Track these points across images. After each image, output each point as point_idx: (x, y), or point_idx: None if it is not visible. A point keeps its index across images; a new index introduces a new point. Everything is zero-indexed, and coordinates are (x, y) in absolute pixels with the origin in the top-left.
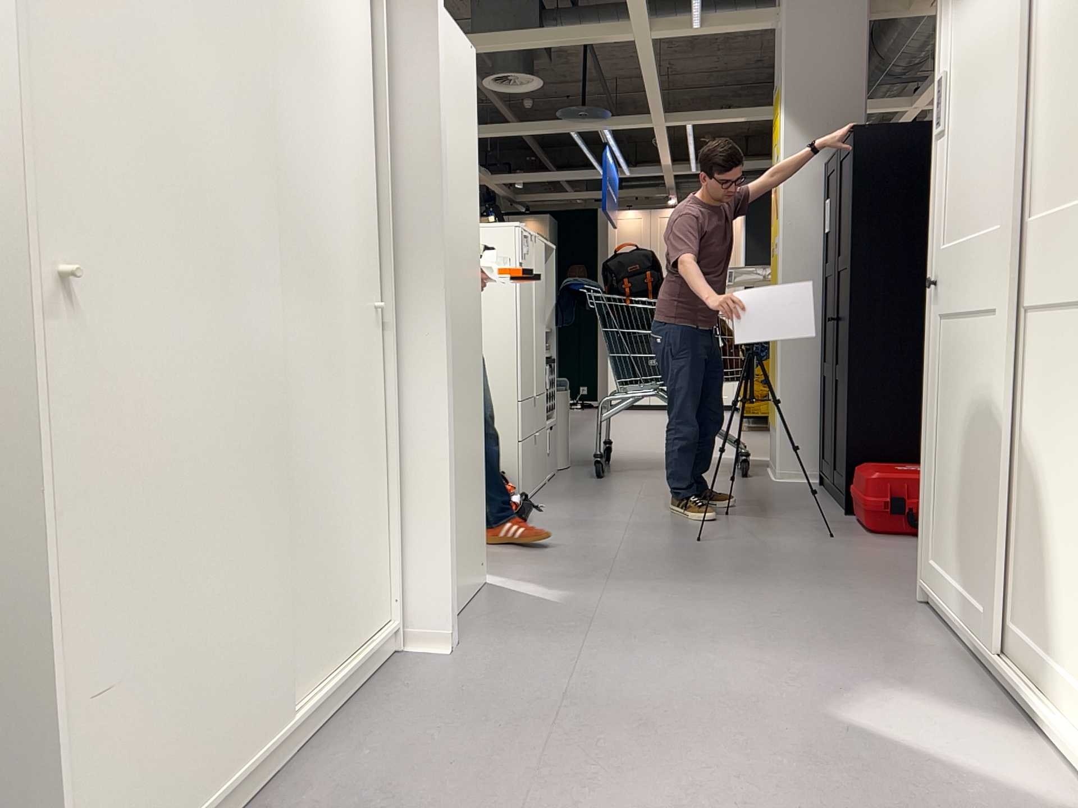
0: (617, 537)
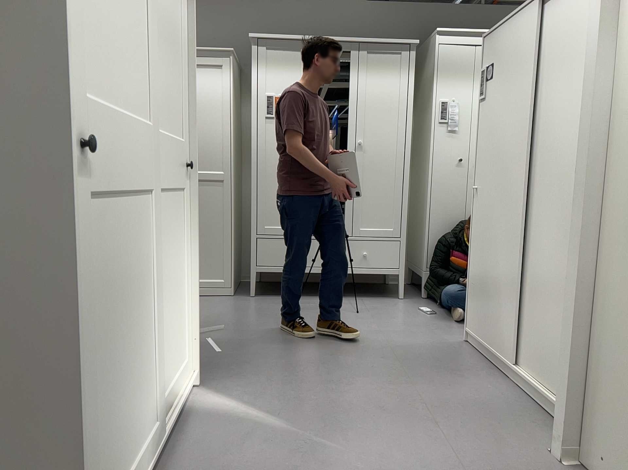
0: None
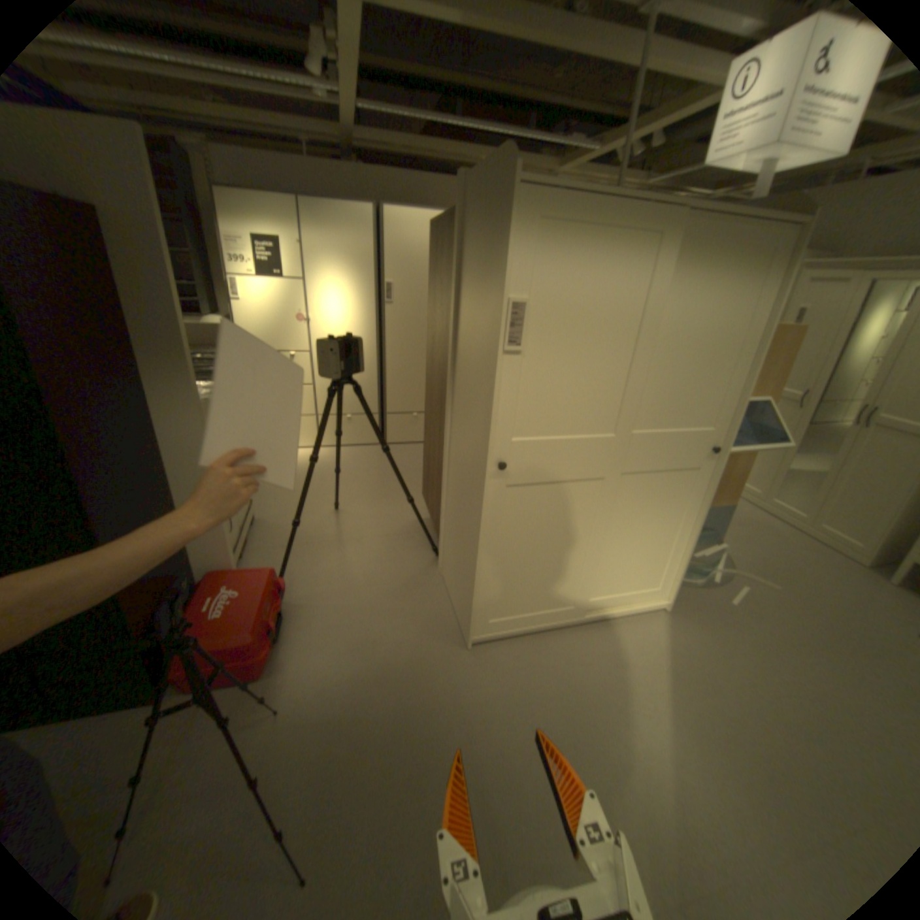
0: None
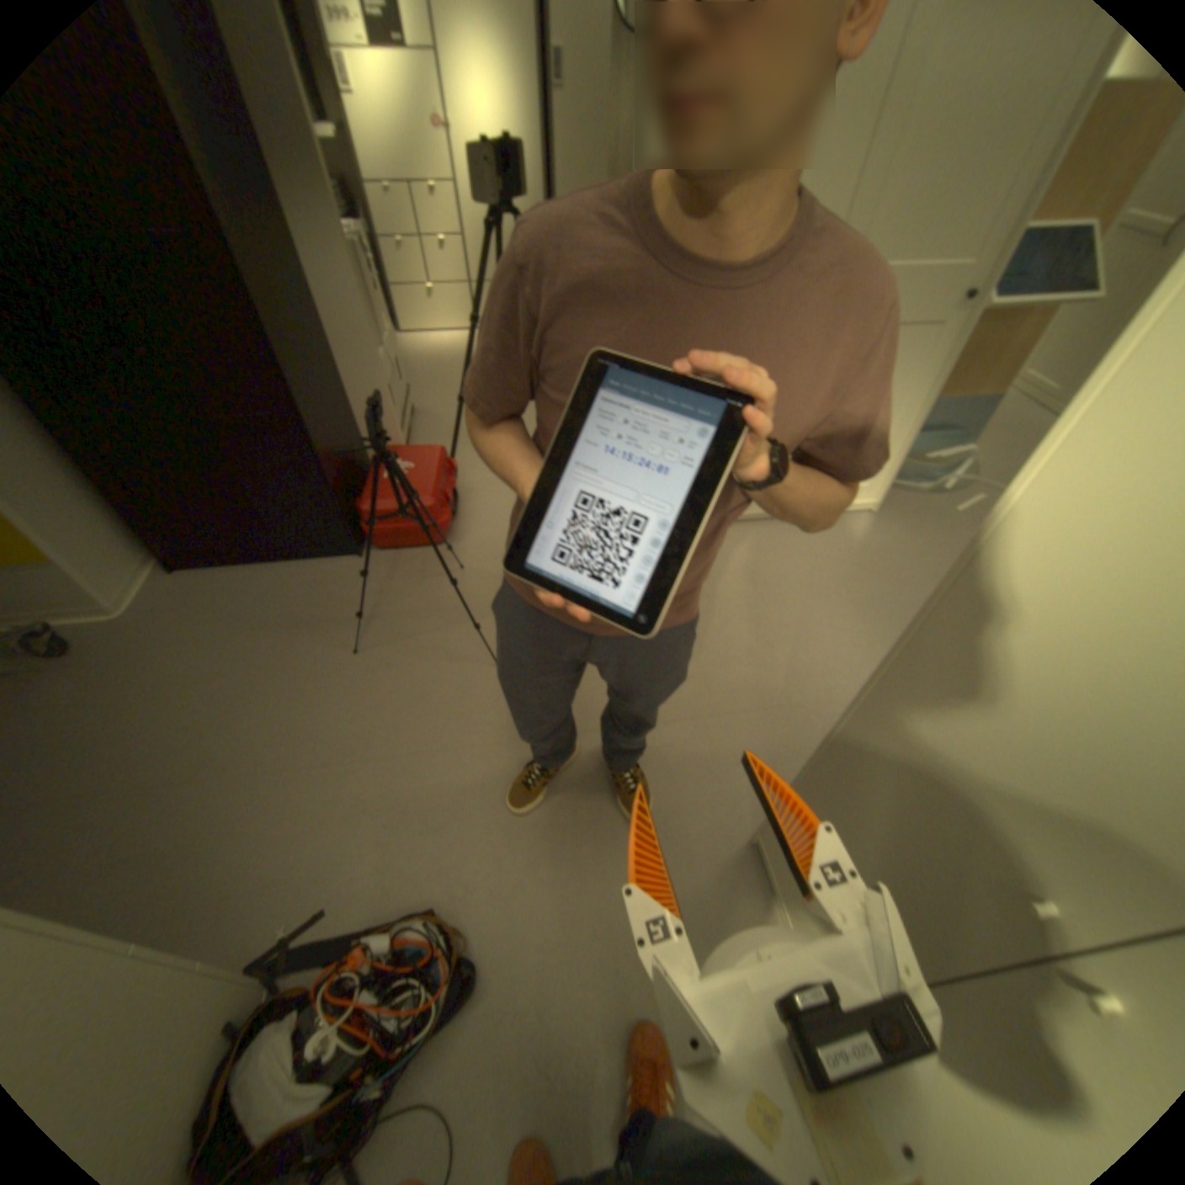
0: (503, 751)
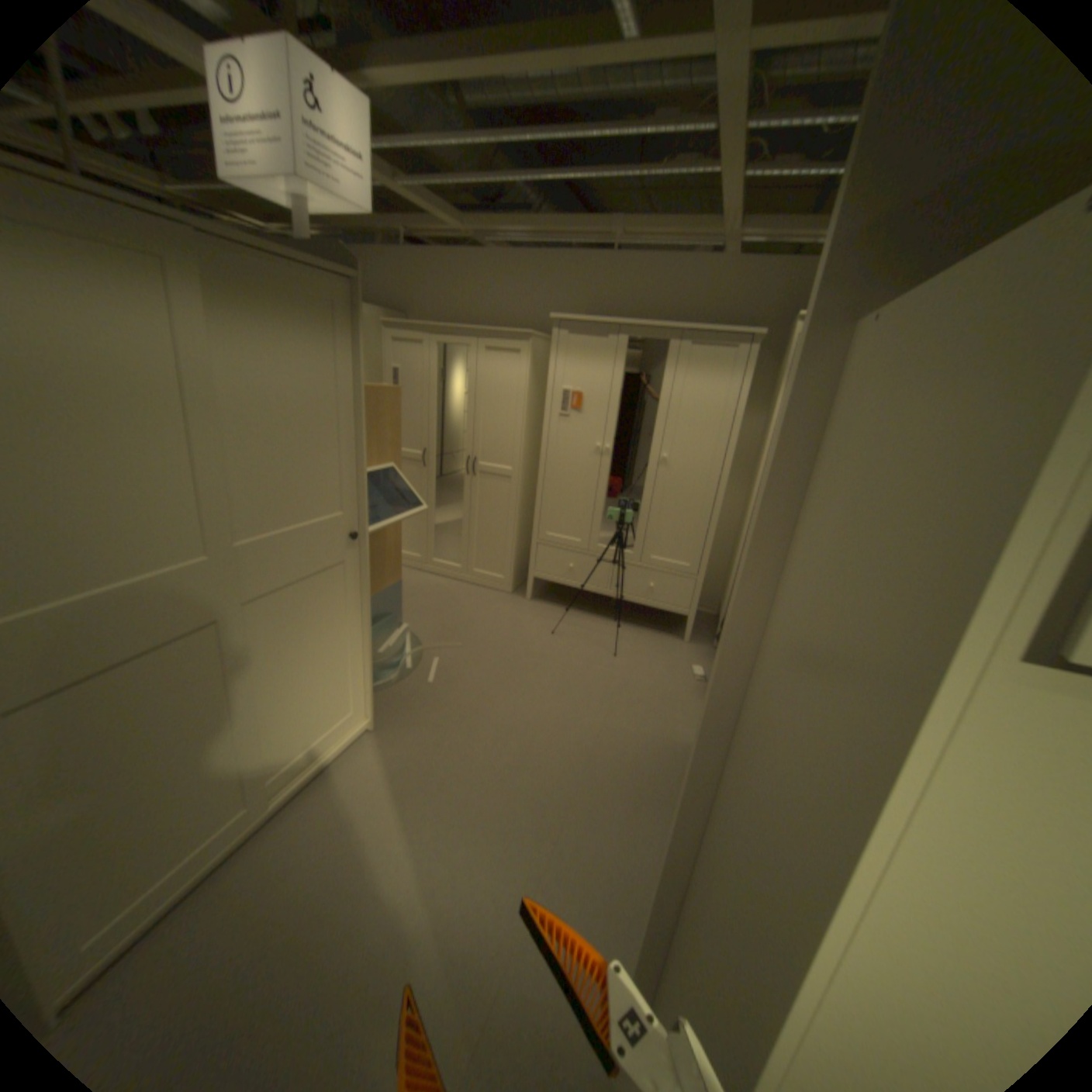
0: None
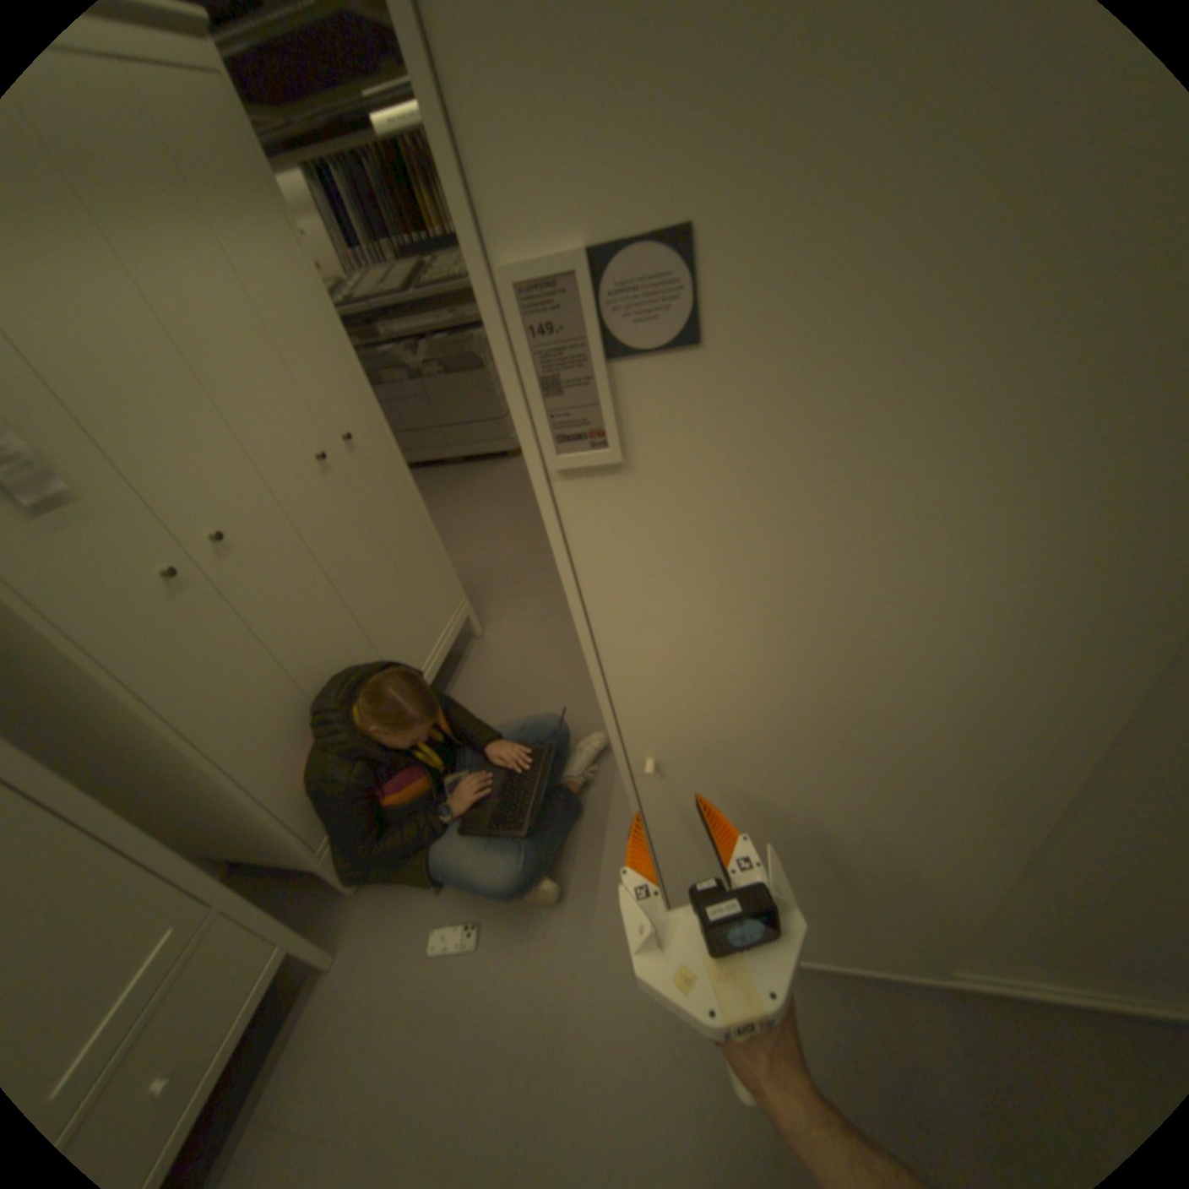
0: None
